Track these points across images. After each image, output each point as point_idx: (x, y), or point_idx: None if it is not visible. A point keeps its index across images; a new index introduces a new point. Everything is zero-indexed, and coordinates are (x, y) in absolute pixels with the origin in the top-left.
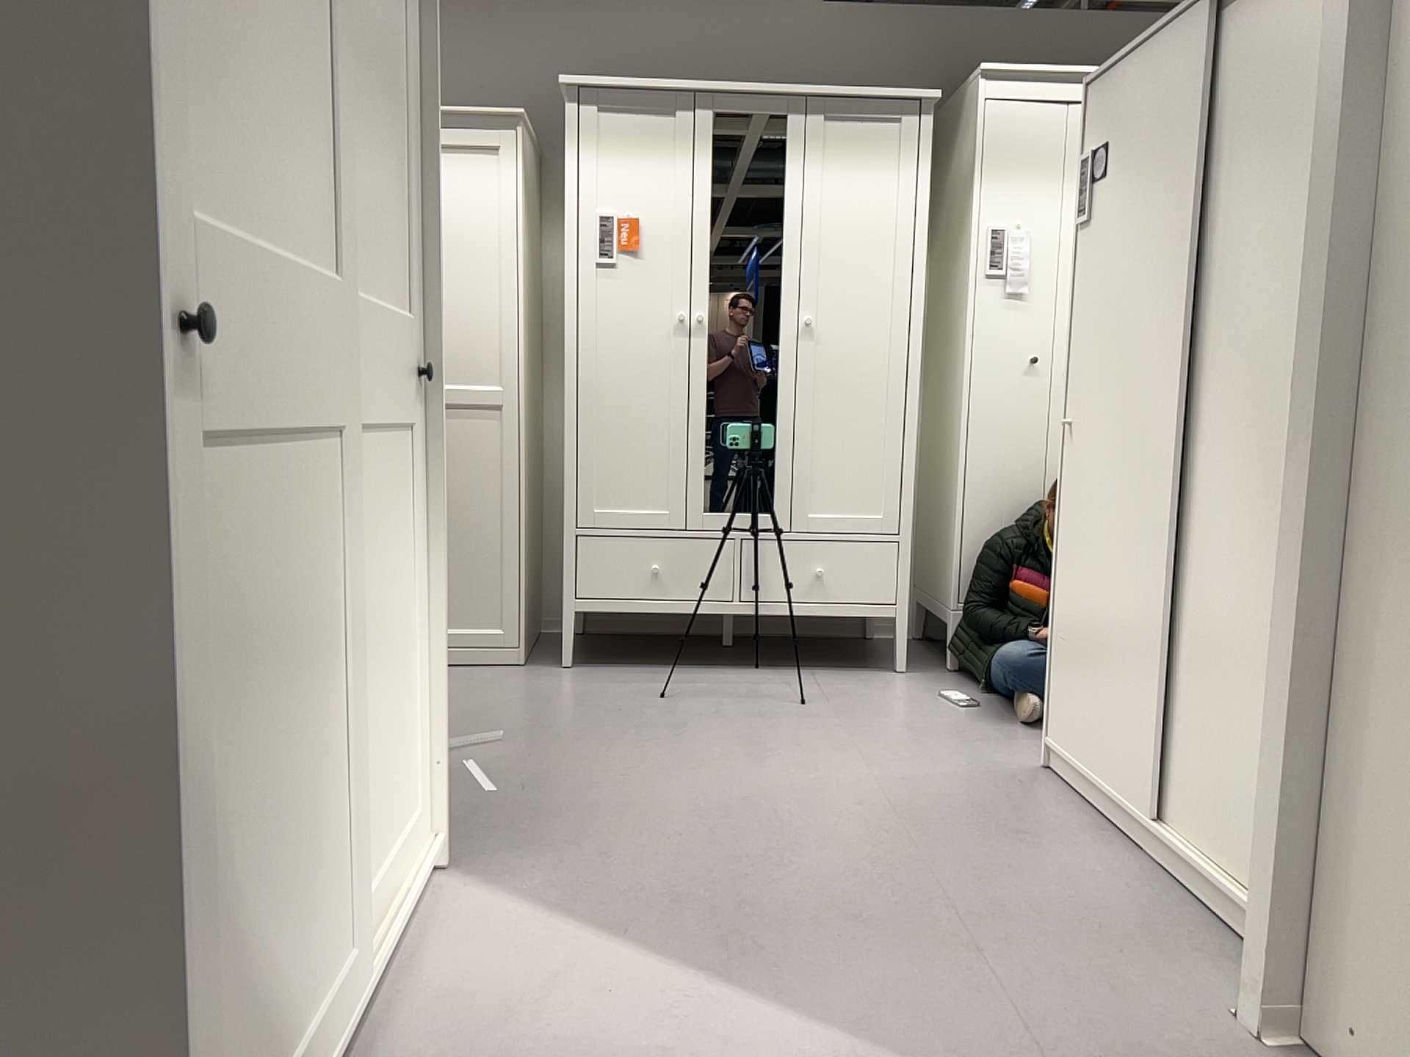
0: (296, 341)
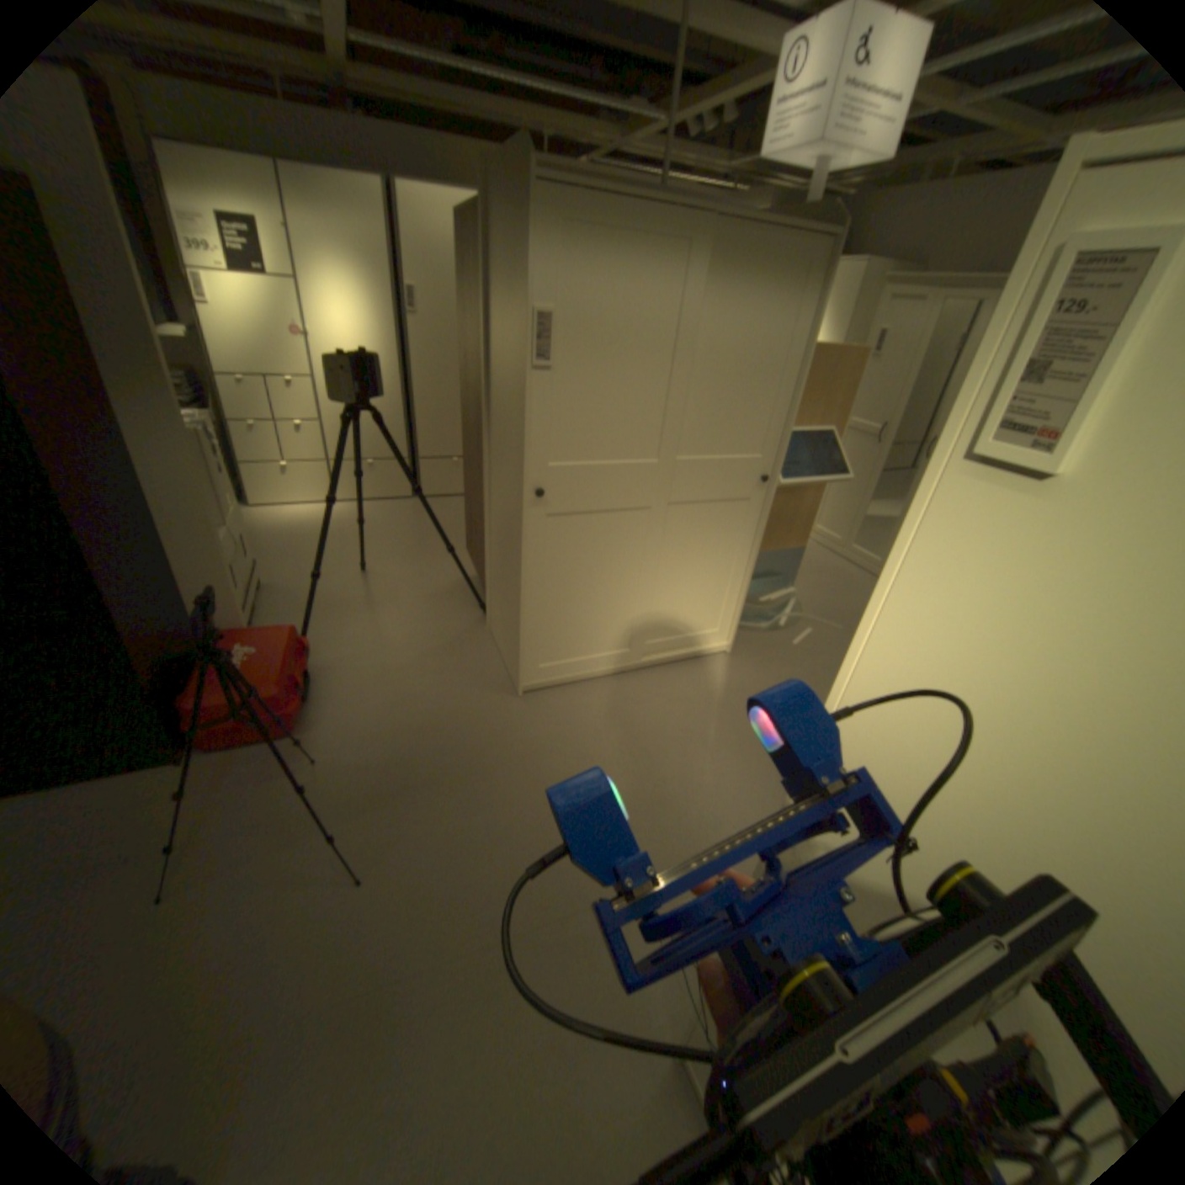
0: (625, 483)
